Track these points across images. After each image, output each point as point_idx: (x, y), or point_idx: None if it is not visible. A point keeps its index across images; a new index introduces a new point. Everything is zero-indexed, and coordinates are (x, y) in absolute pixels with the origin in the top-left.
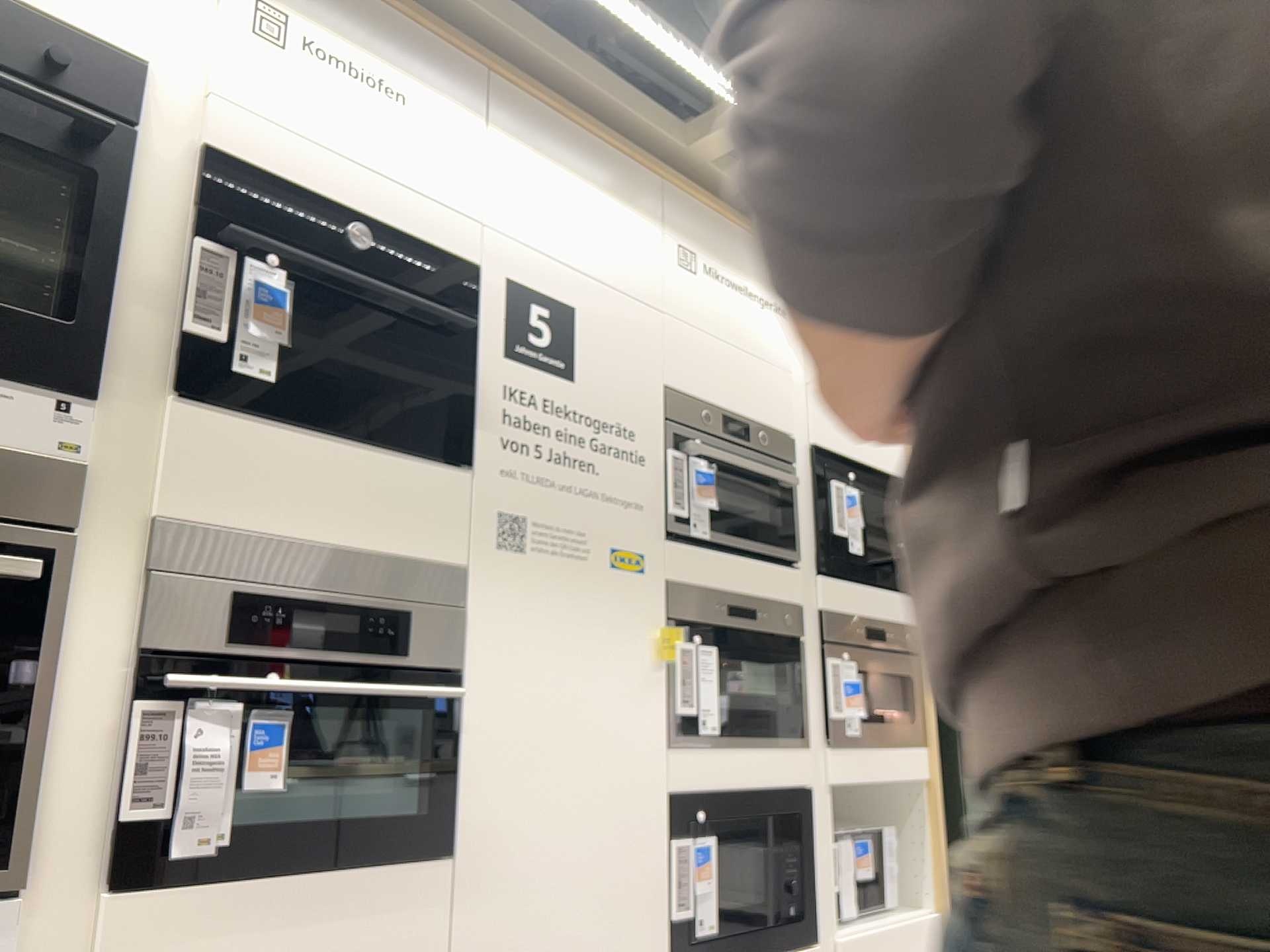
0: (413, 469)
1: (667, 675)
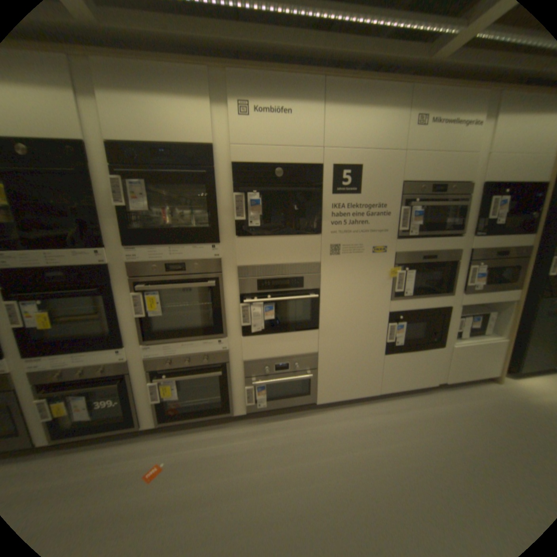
0: (301, 239)
1: (392, 281)
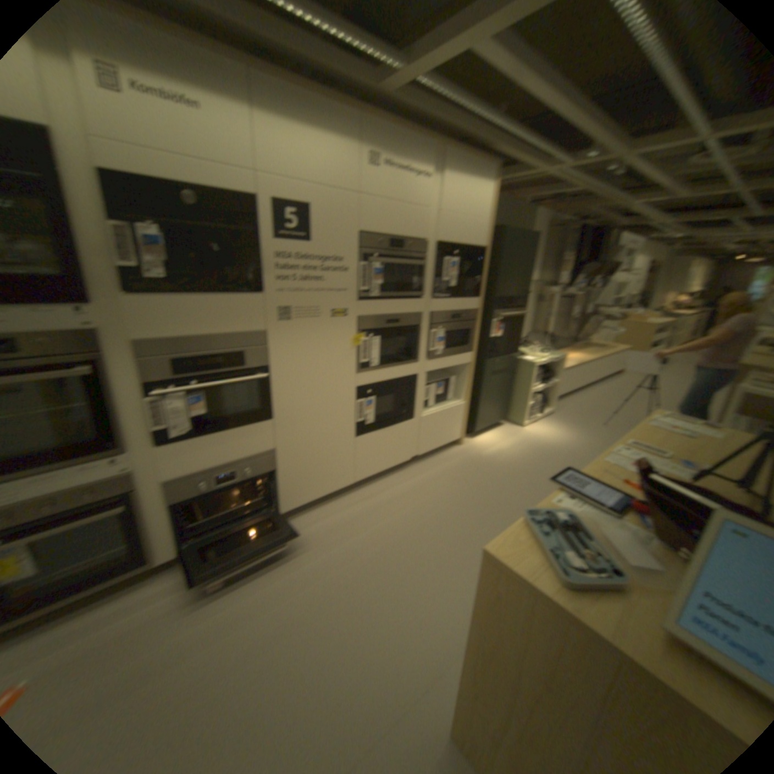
0: (239, 297)
1: (358, 349)
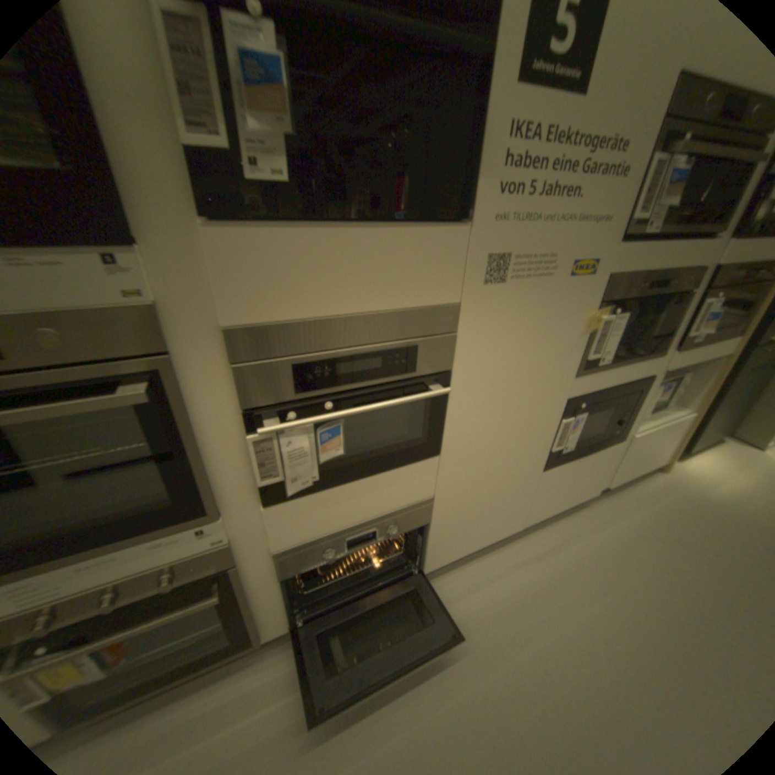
0: (421, 234)
1: (588, 337)
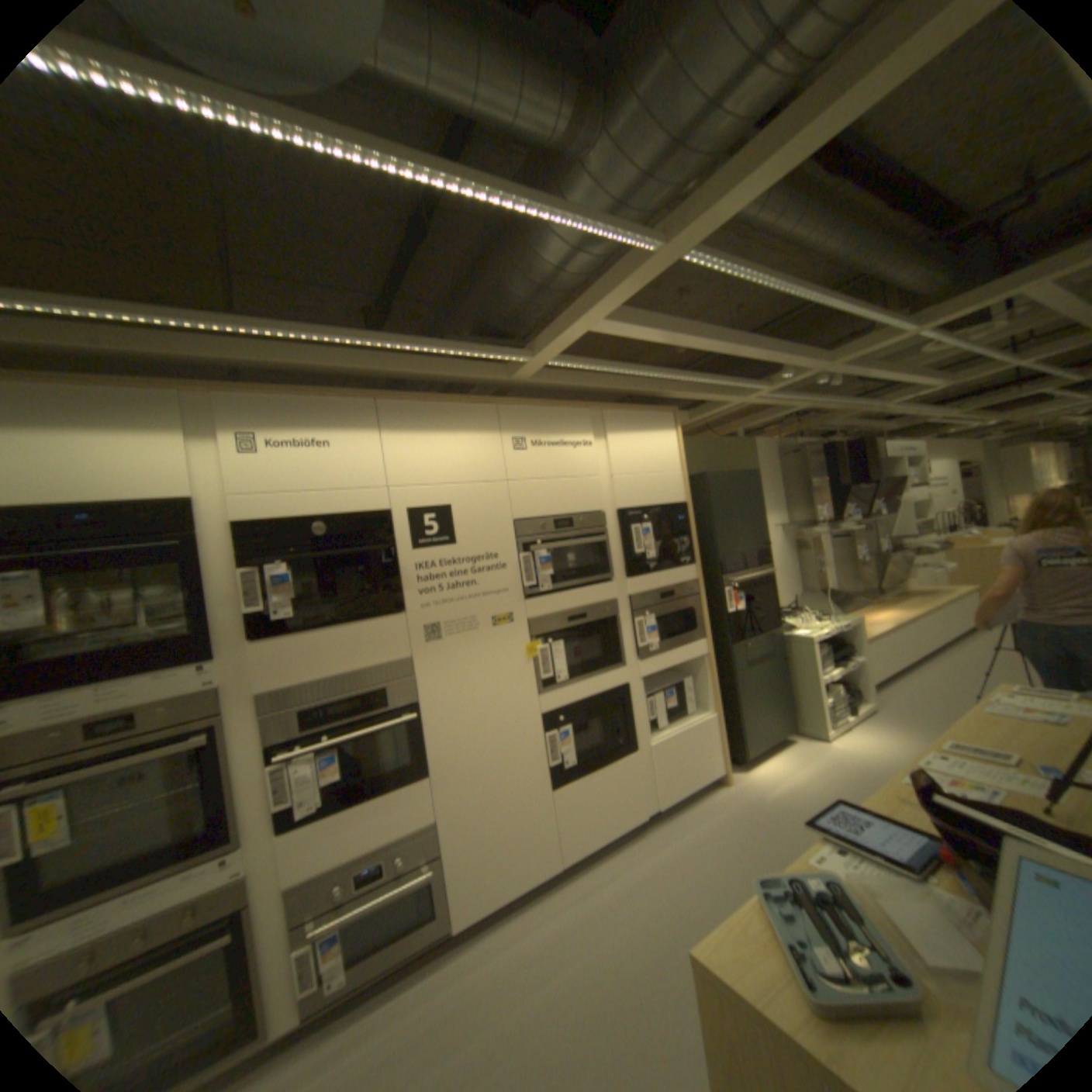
0: (373, 626)
1: (532, 664)
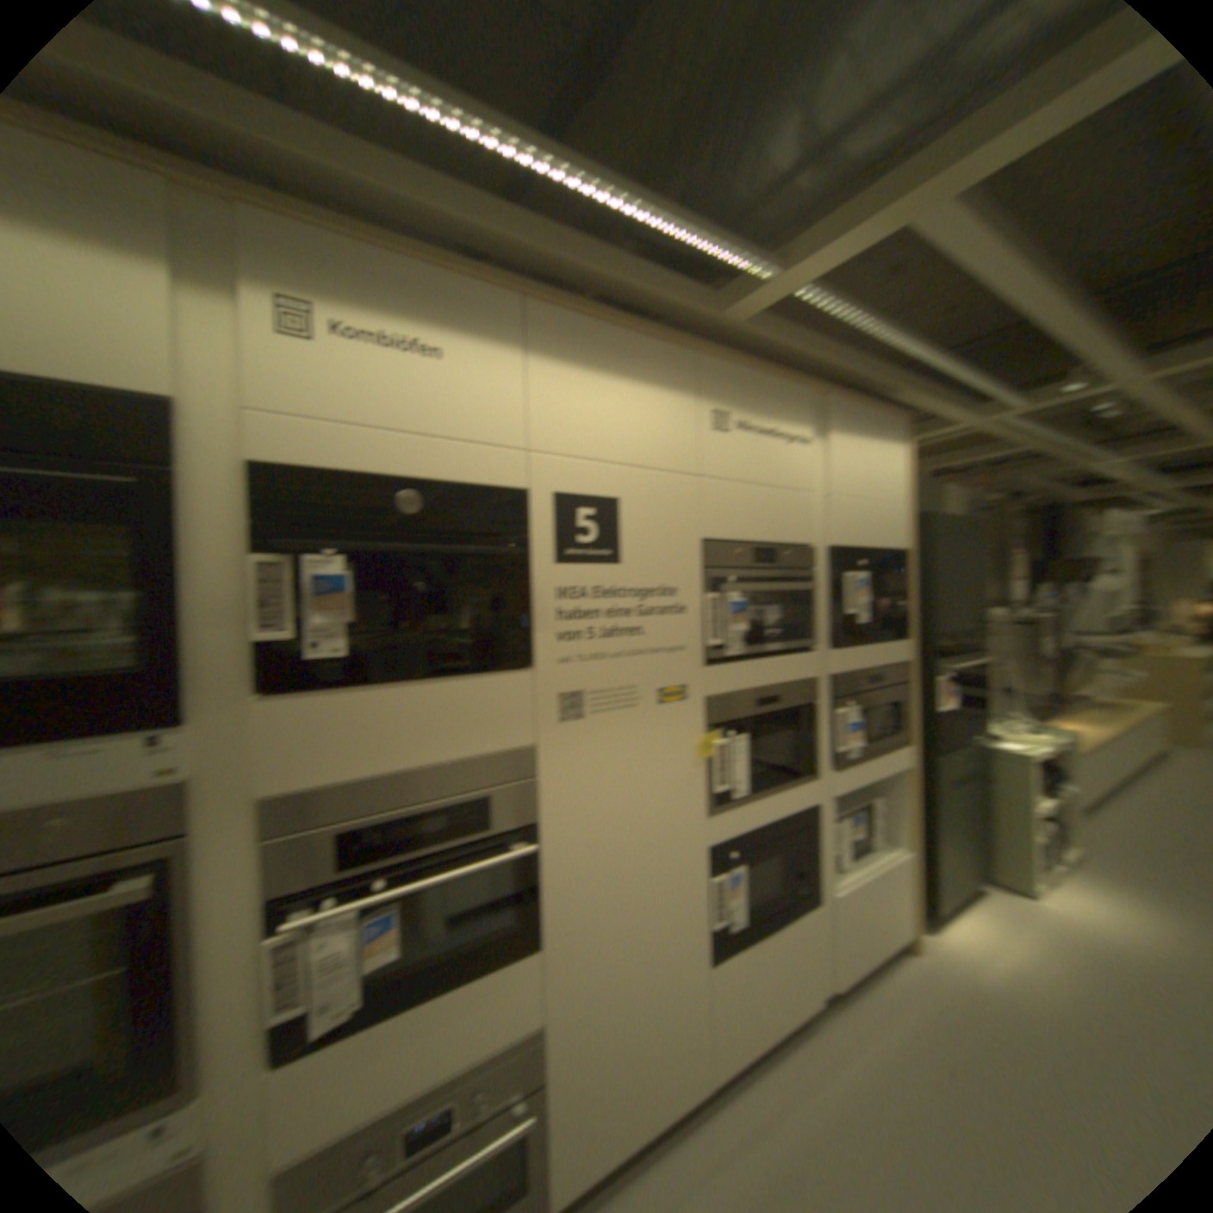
0: (485, 685)
1: (708, 767)
